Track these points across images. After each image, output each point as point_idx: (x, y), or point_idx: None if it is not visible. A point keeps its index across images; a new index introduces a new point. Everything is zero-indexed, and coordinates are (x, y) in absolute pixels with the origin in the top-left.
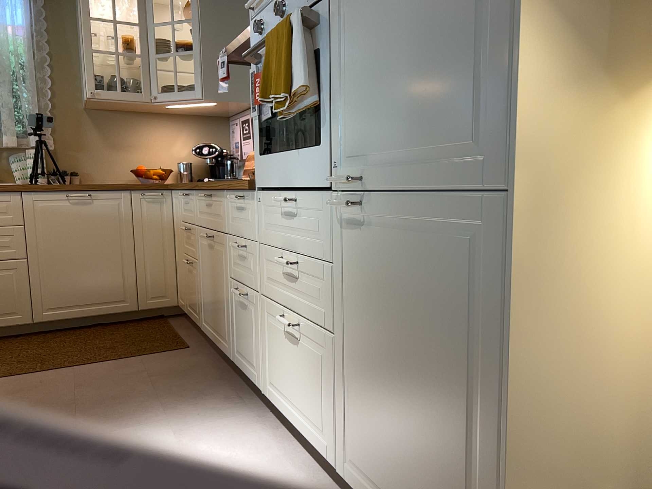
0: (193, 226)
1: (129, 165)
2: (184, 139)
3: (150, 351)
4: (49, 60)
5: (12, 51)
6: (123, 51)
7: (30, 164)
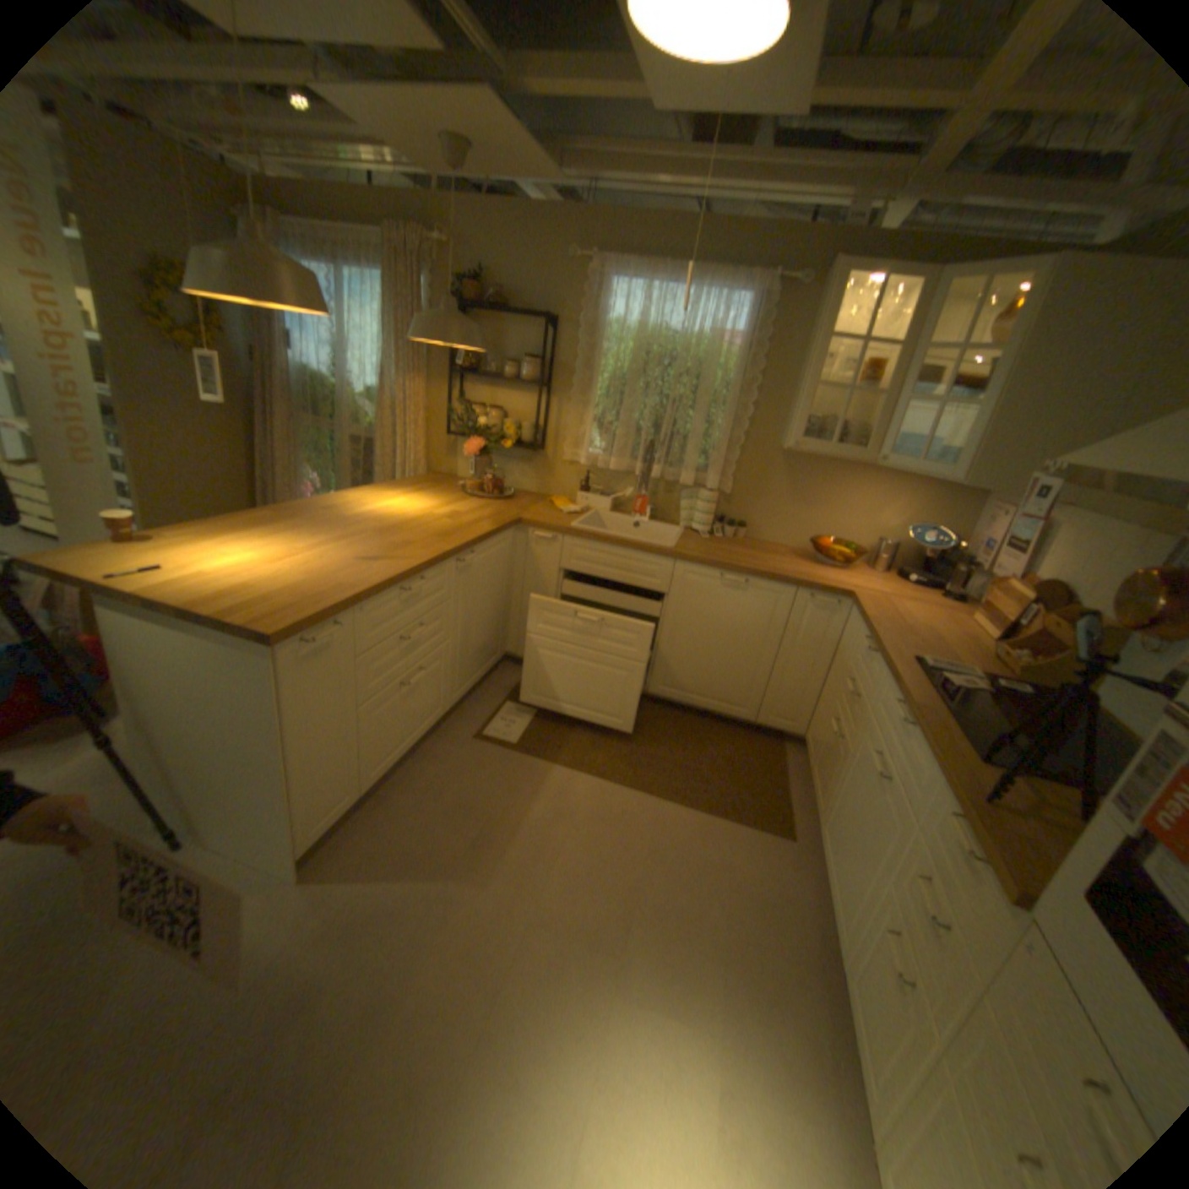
0: (865, 700)
1: (811, 526)
2: (903, 506)
3: (746, 816)
4: (759, 382)
5: (721, 366)
6: (863, 381)
7: (698, 508)
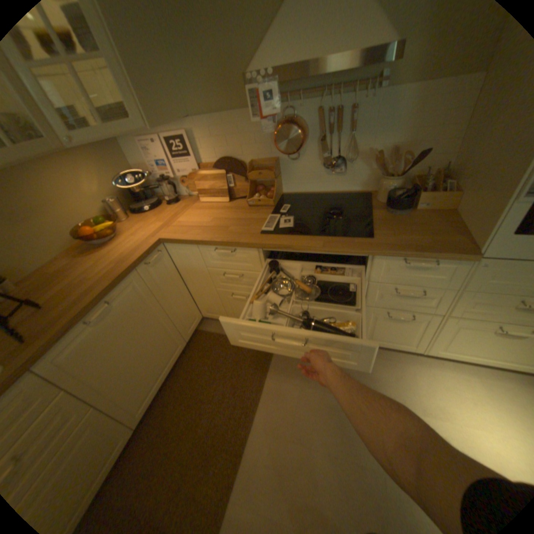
0: (250, 271)
1: (52, 230)
2: (86, 172)
3: (259, 366)
4: None
5: None
6: None
7: None
